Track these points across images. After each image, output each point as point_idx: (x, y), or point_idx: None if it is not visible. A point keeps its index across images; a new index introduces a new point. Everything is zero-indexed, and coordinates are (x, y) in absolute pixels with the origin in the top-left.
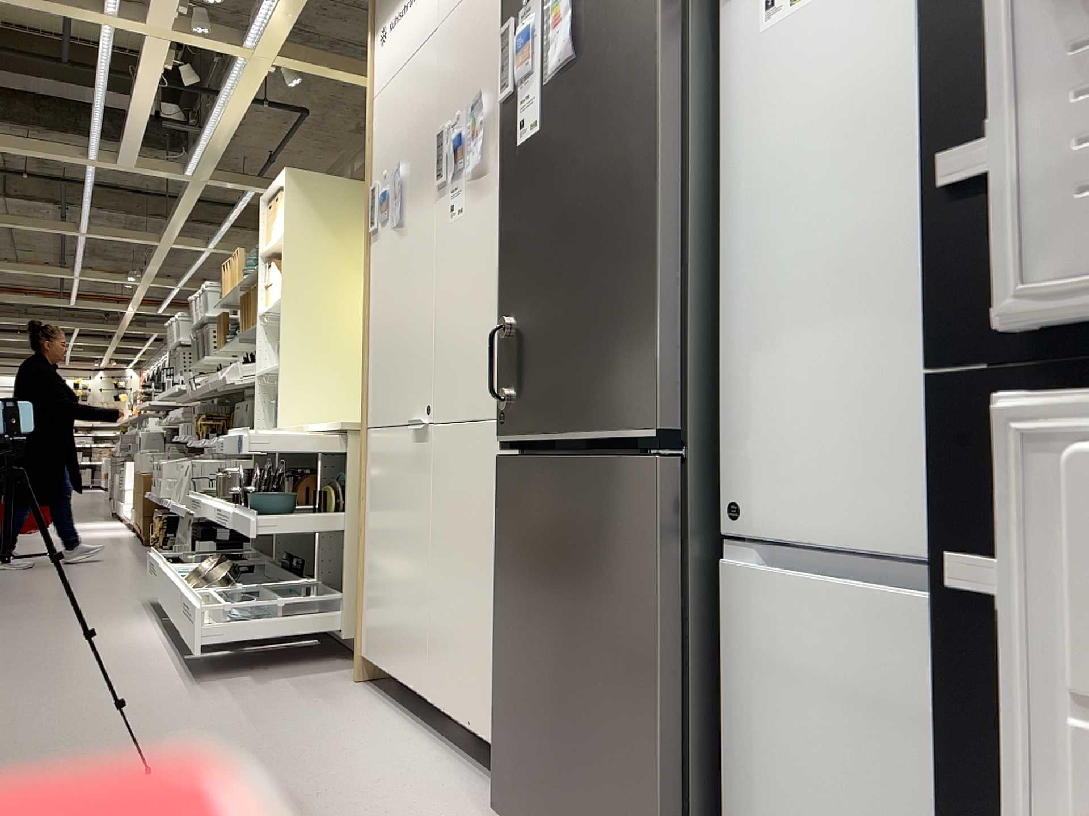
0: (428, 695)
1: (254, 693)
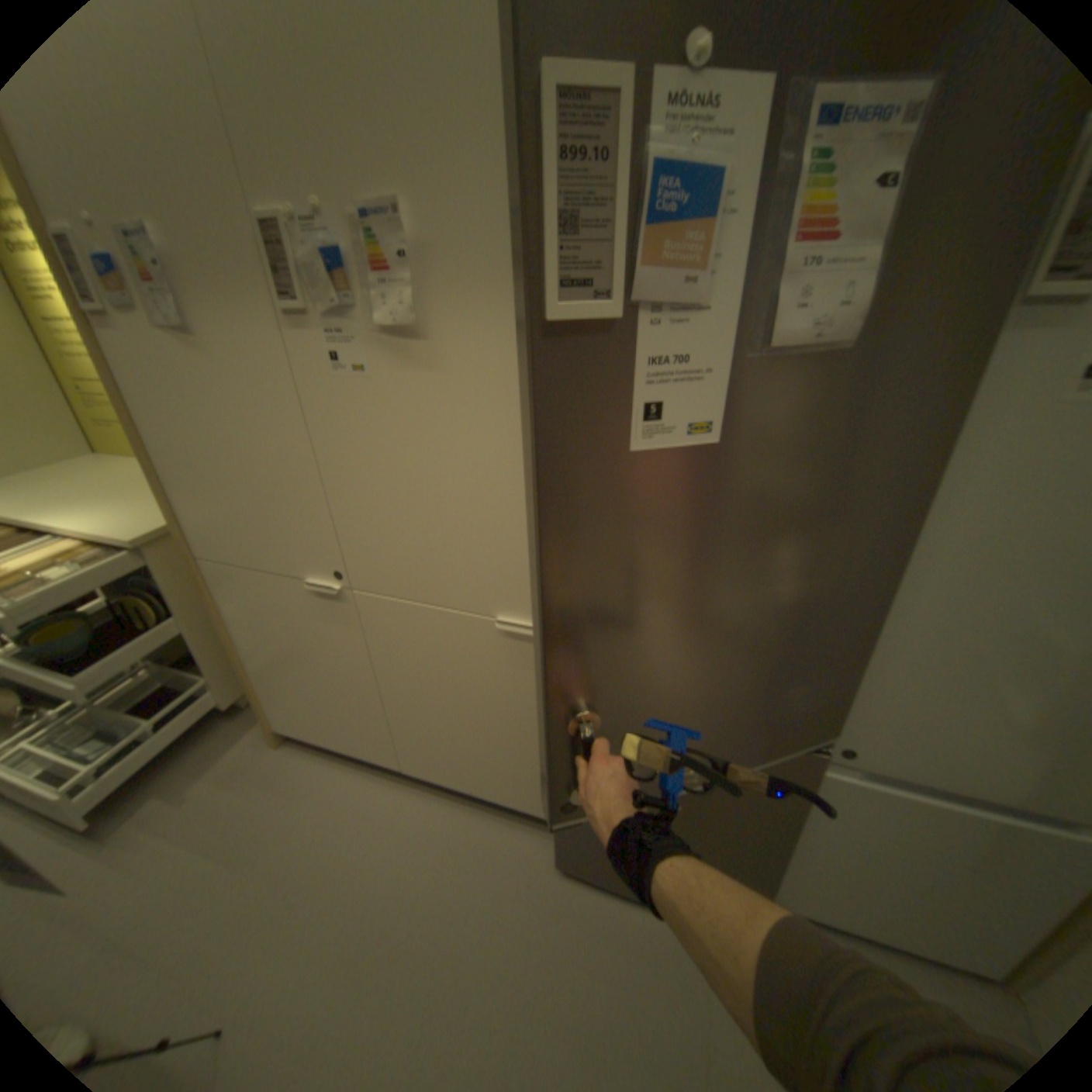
0: (400, 768)
1: (187, 821)
